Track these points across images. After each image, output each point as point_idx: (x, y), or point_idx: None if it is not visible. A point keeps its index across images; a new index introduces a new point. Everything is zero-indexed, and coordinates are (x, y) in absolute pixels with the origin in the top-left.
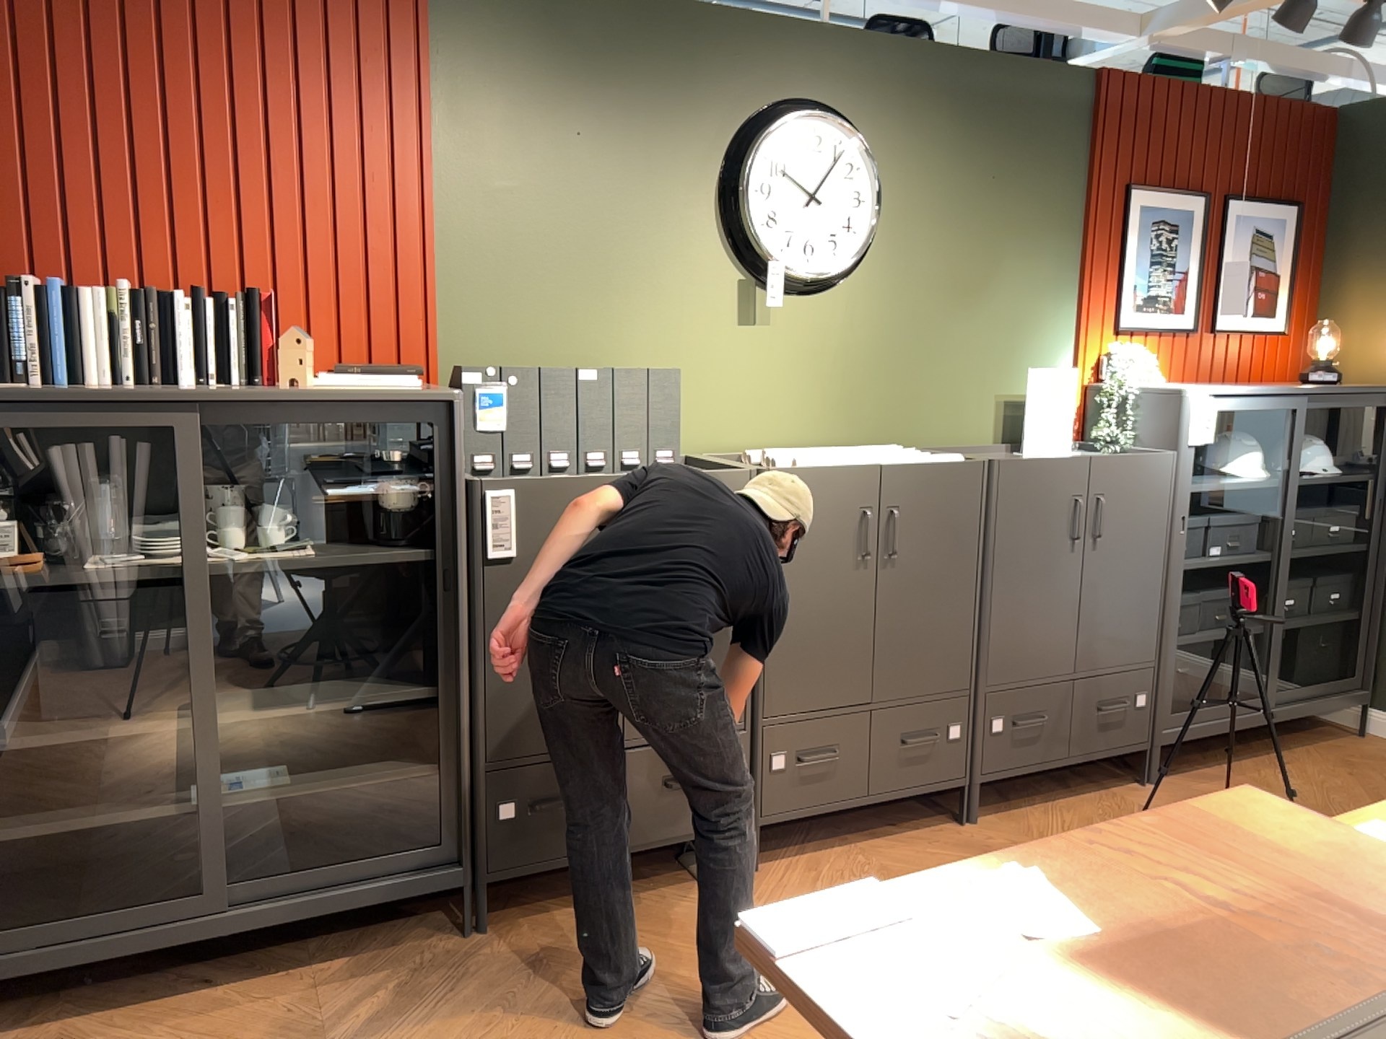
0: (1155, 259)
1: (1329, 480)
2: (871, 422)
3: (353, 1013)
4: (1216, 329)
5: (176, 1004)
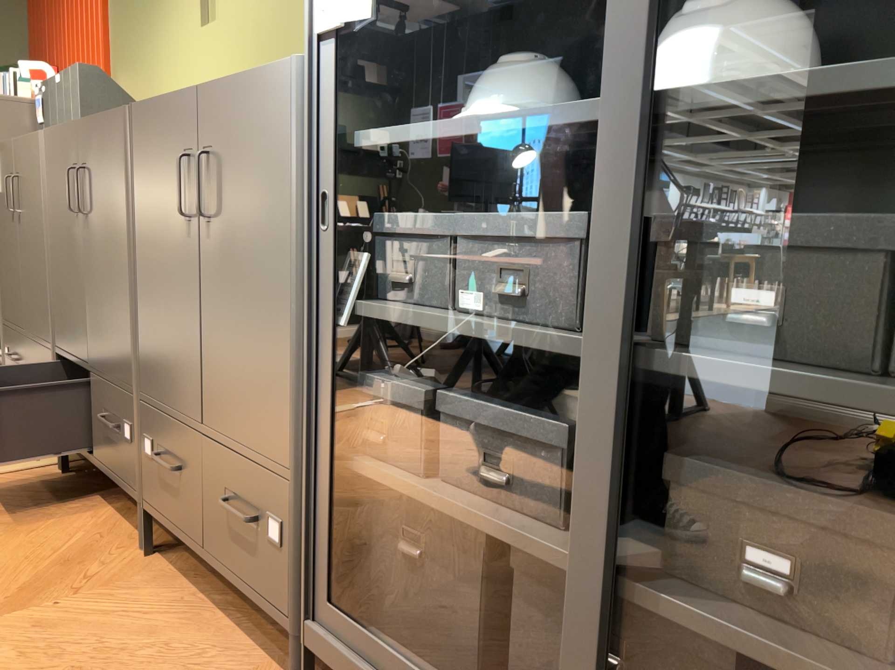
0: None
1: None
2: None
3: None
4: None
5: None
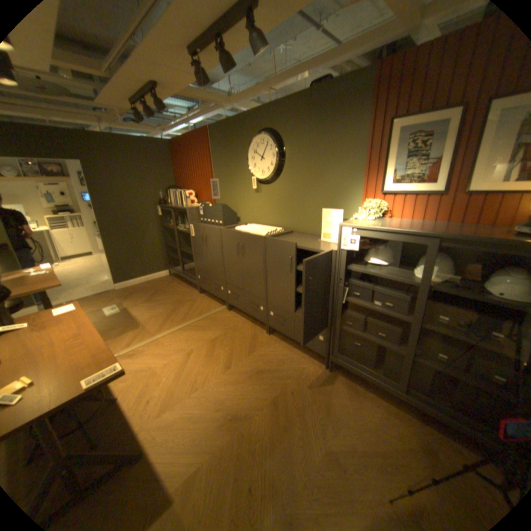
0: (411, 153)
1: (480, 299)
2: (285, 221)
3: (179, 292)
4: (468, 190)
5: (180, 283)
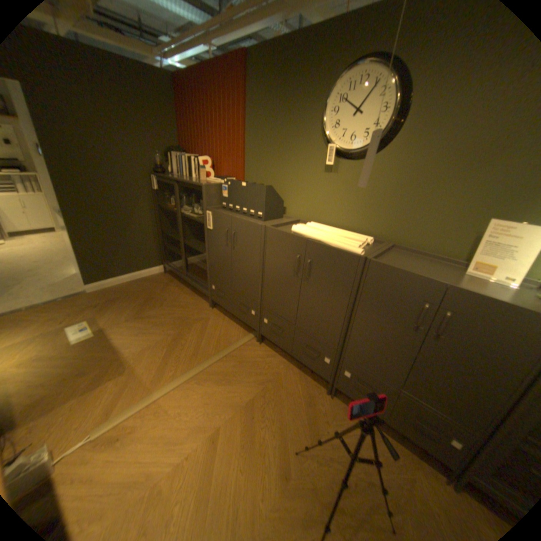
0: None
1: None
2: (378, 225)
3: (182, 303)
4: None
5: (182, 286)
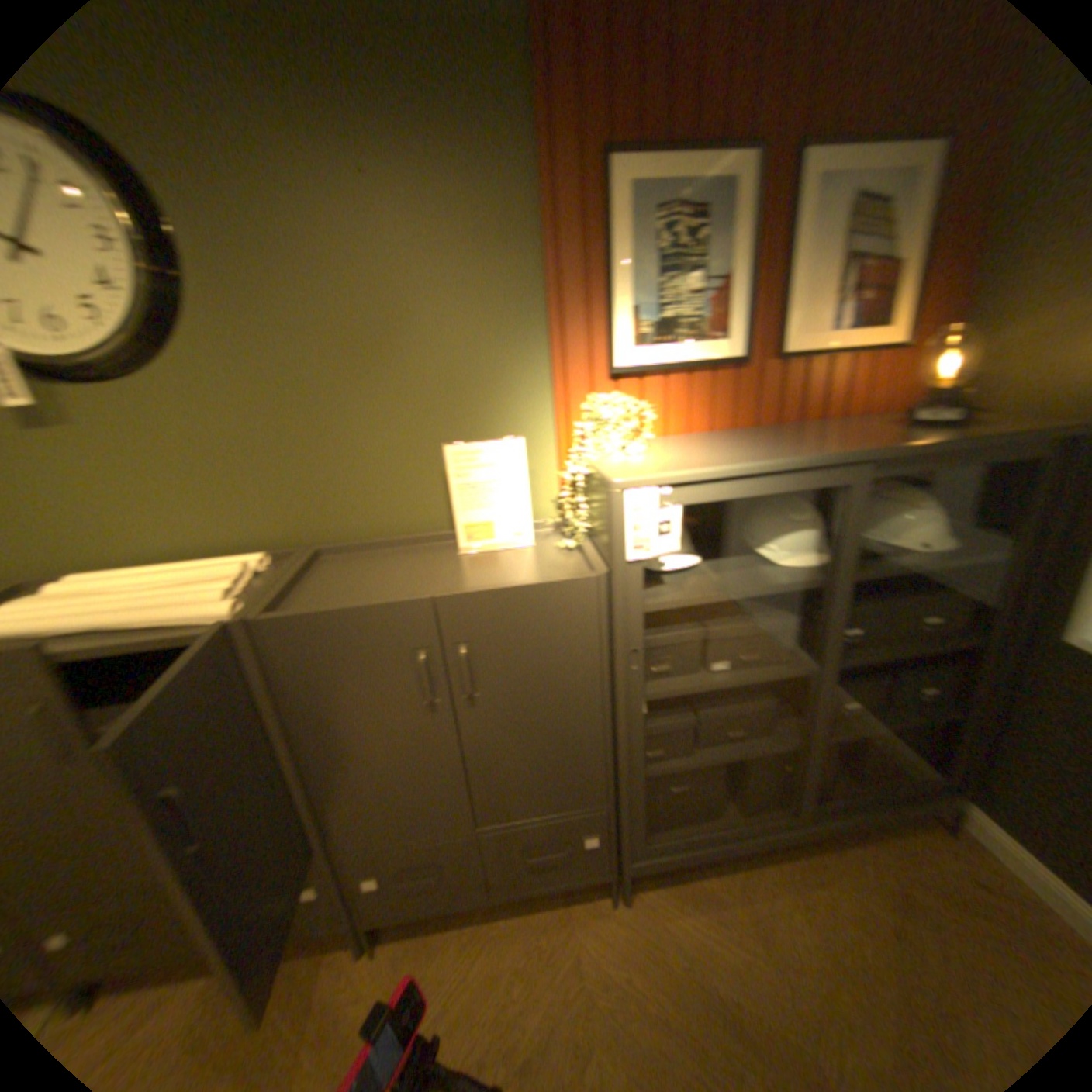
0: (666, 259)
1: (922, 566)
2: (260, 522)
3: None
4: (783, 349)
5: None
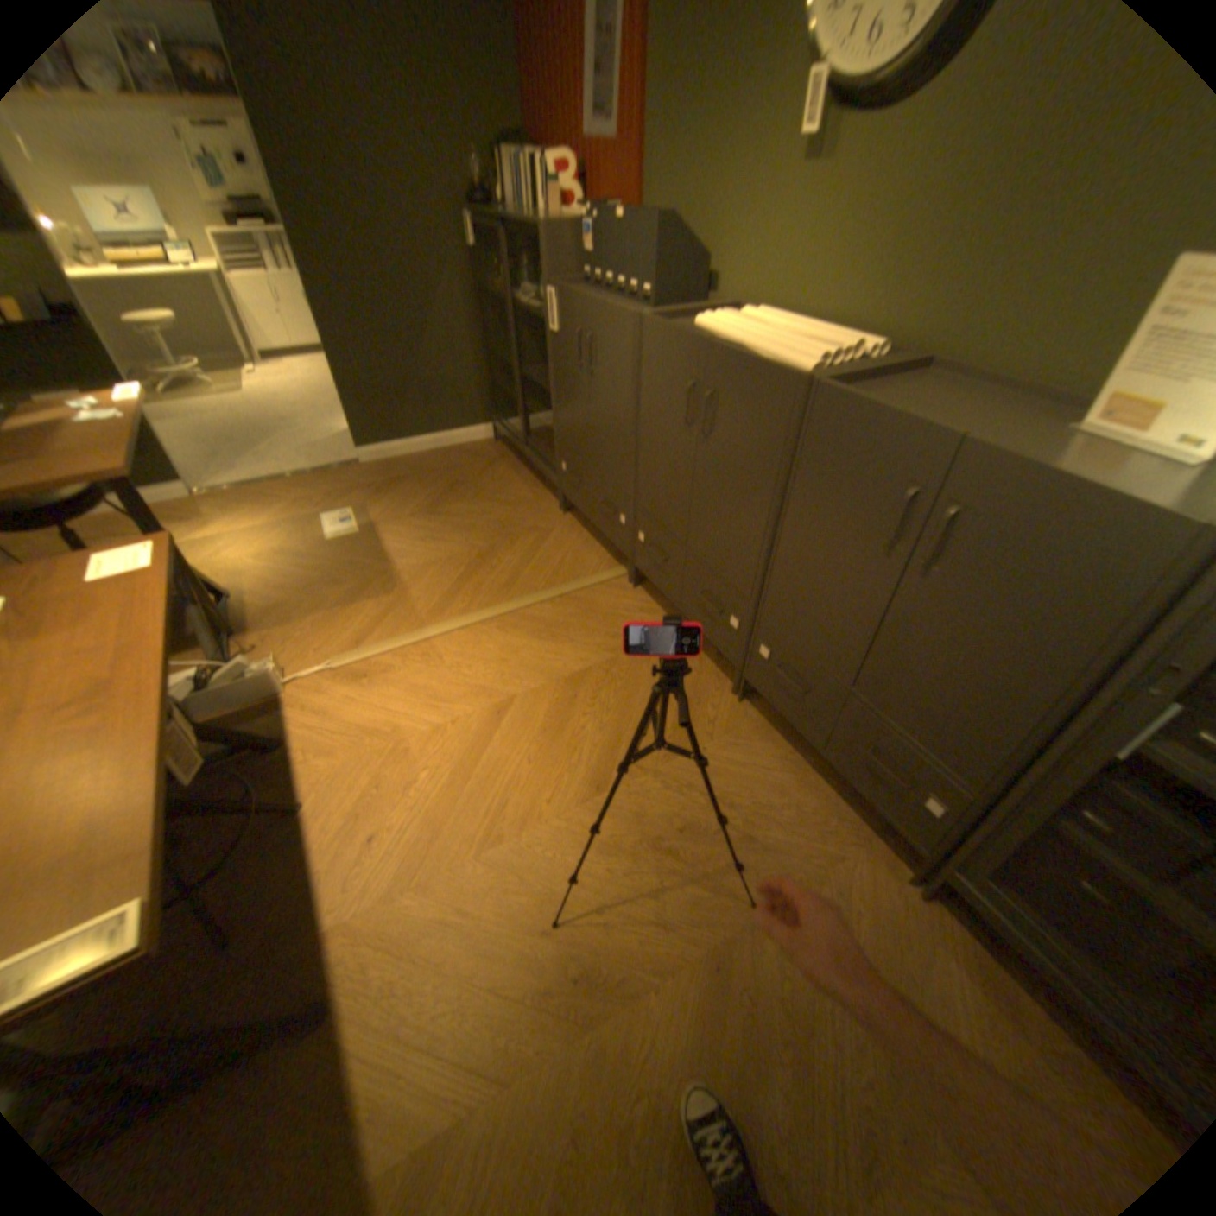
0: None
1: None
2: (911, 308)
3: (513, 499)
4: None
5: (520, 470)
